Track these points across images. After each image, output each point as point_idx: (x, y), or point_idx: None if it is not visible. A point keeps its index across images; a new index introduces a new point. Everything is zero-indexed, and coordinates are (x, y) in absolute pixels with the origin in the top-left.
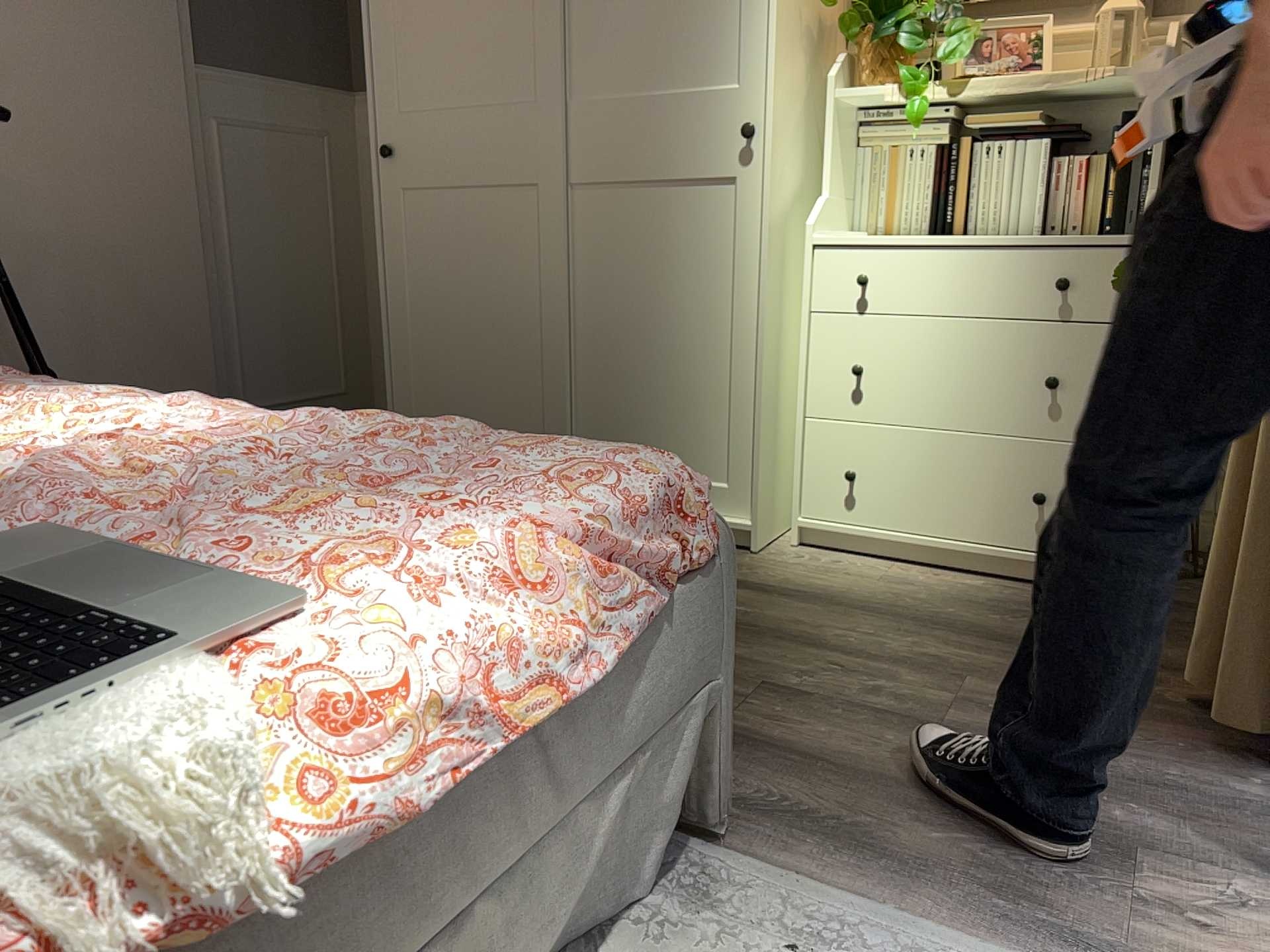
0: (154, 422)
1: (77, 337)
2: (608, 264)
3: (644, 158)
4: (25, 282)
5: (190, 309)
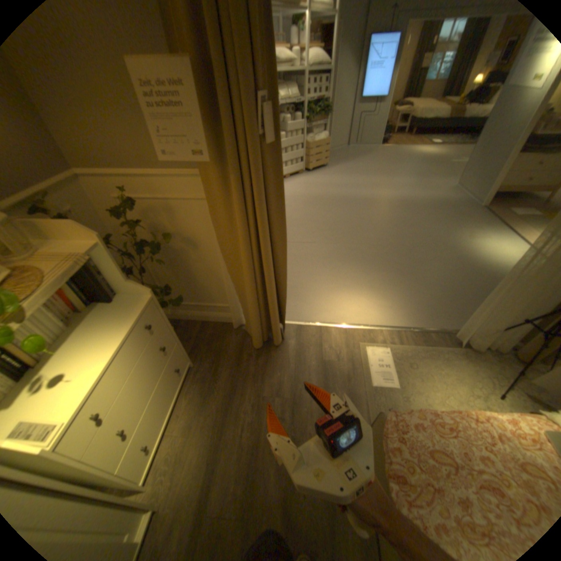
0: None
1: None
2: None
3: None
4: None
5: None
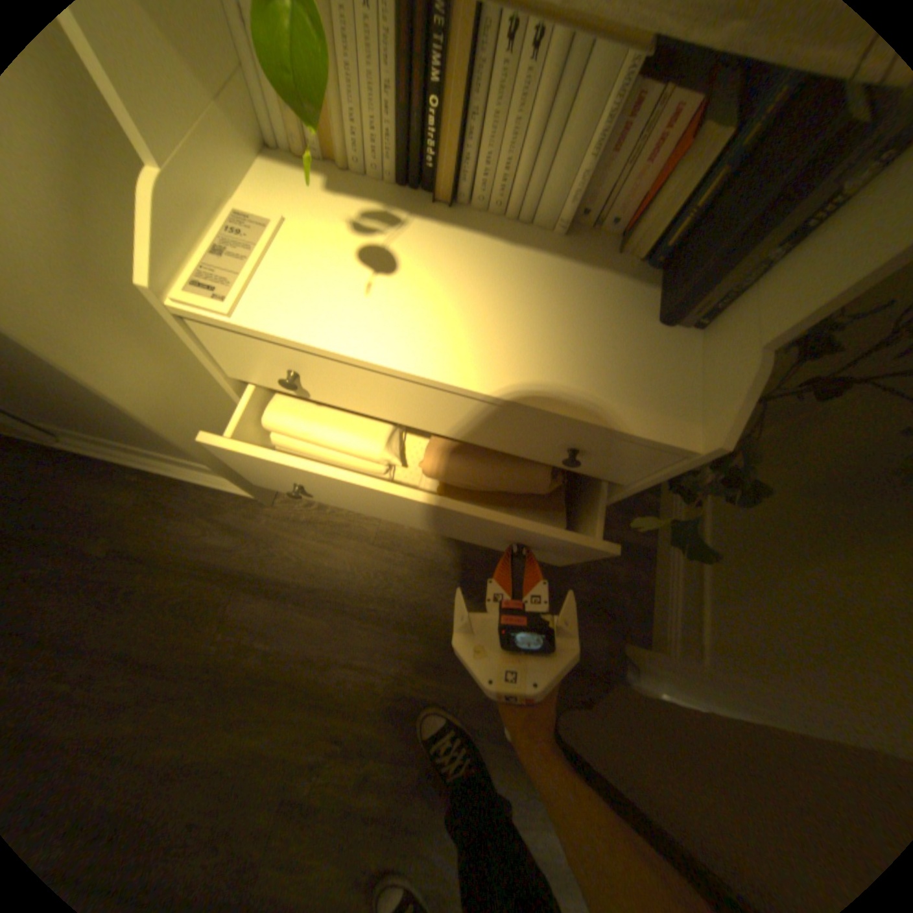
0: None
1: None
2: None
3: None
4: None
5: None
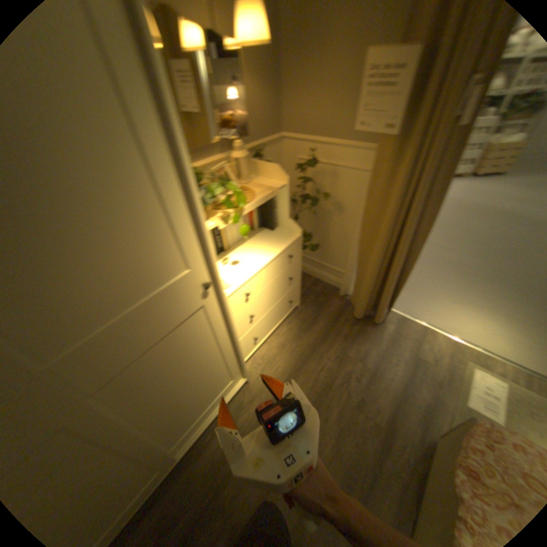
0: None
1: None
2: (148, 391)
3: (148, 338)
4: None
5: None
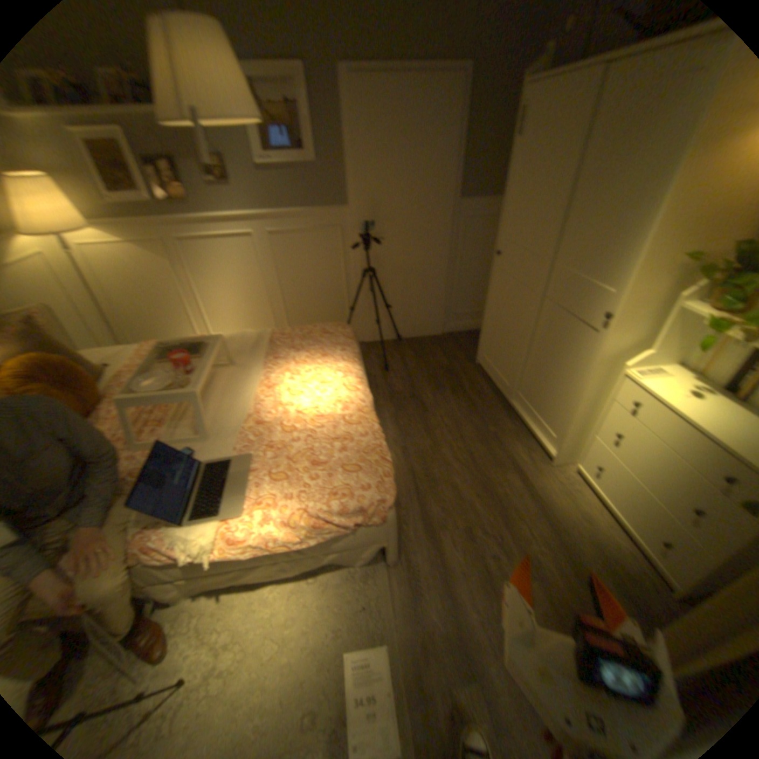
0: (332, 393)
1: (403, 293)
2: (548, 334)
3: (571, 301)
4: (391, 278)
5: (439, 285)
